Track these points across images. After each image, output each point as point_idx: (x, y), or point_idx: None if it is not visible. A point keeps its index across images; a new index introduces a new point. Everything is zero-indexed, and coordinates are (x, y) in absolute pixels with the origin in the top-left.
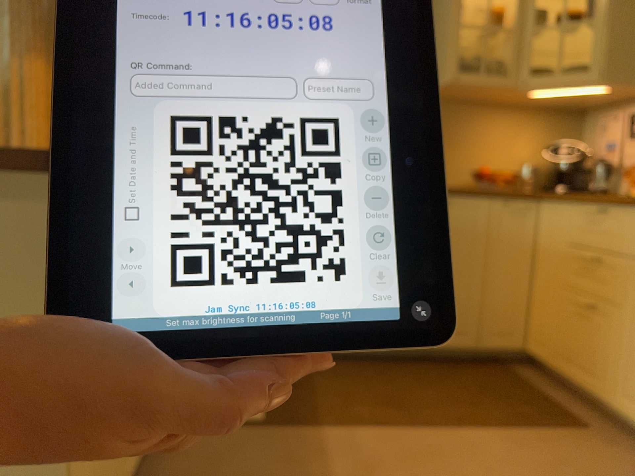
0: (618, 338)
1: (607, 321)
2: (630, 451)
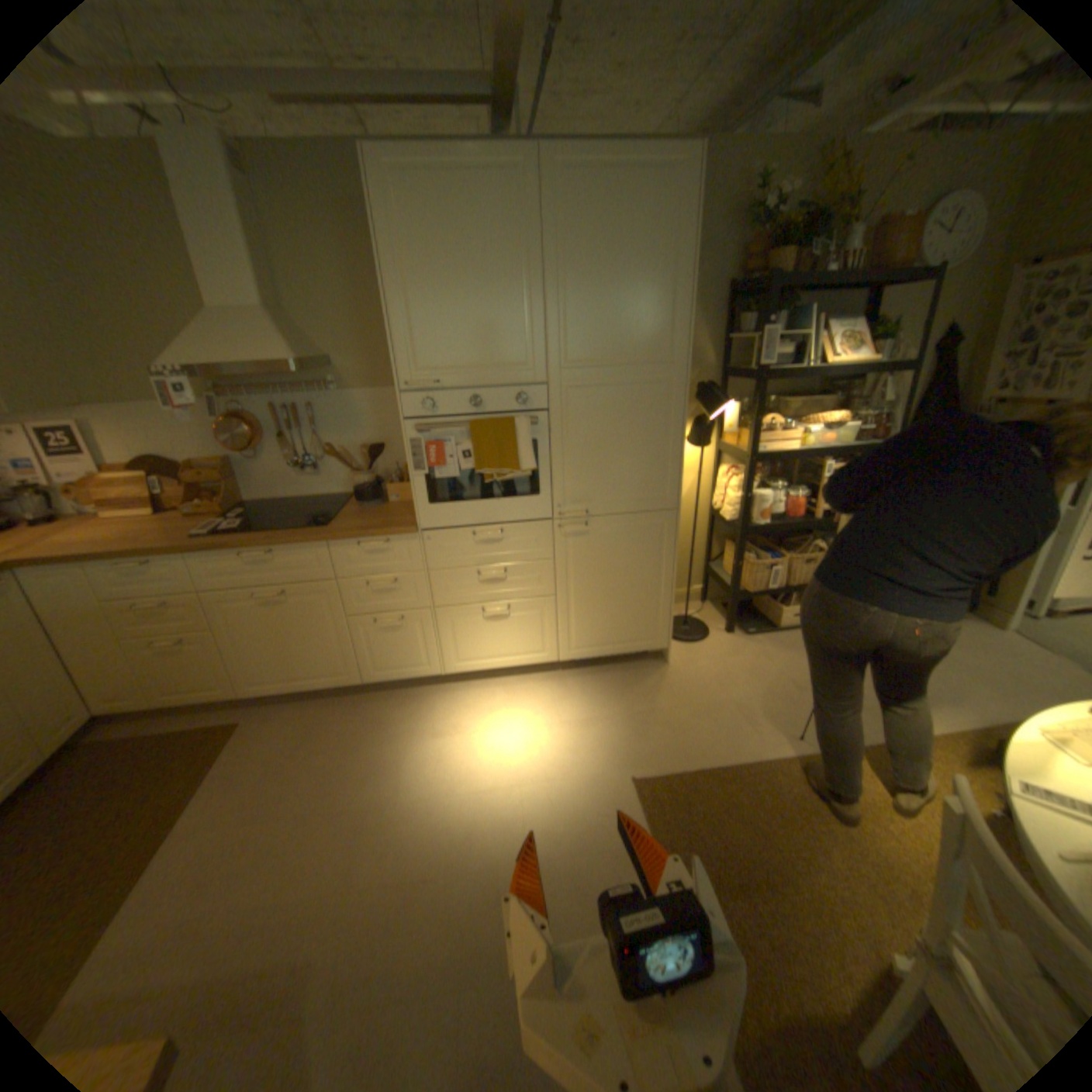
0: (215, 653)
1: (196, 646)
2: (270, 714)
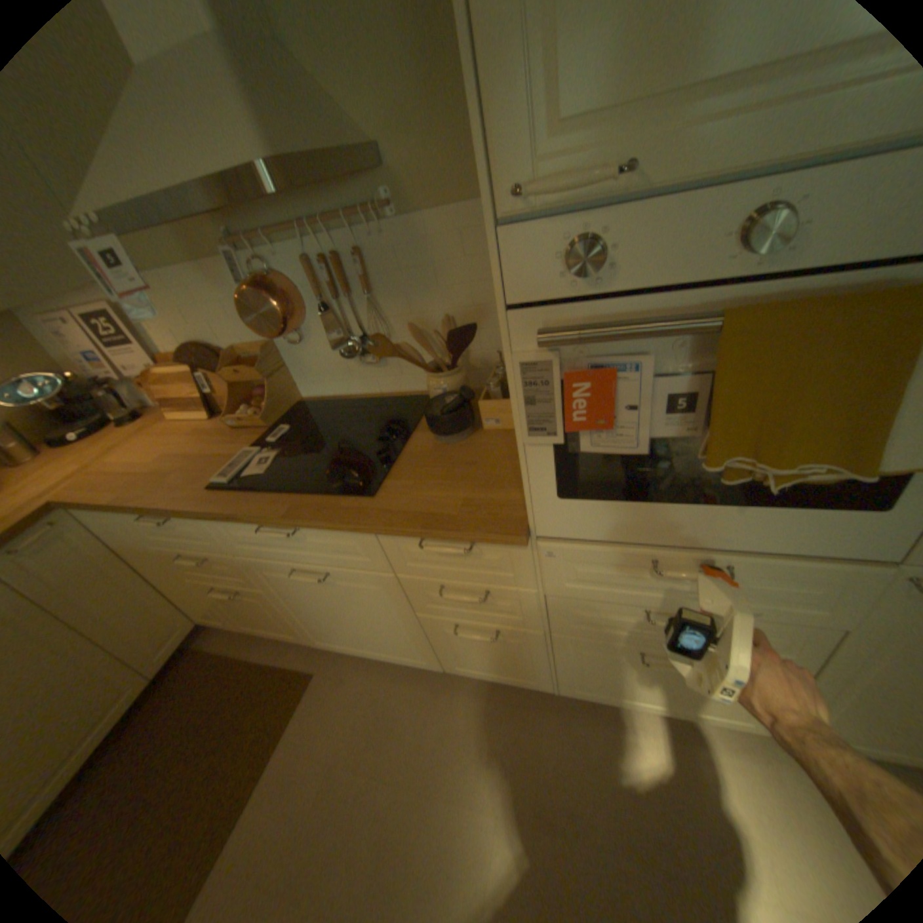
0: (275, 610)
1: (255, 600)
2: (346, 670)
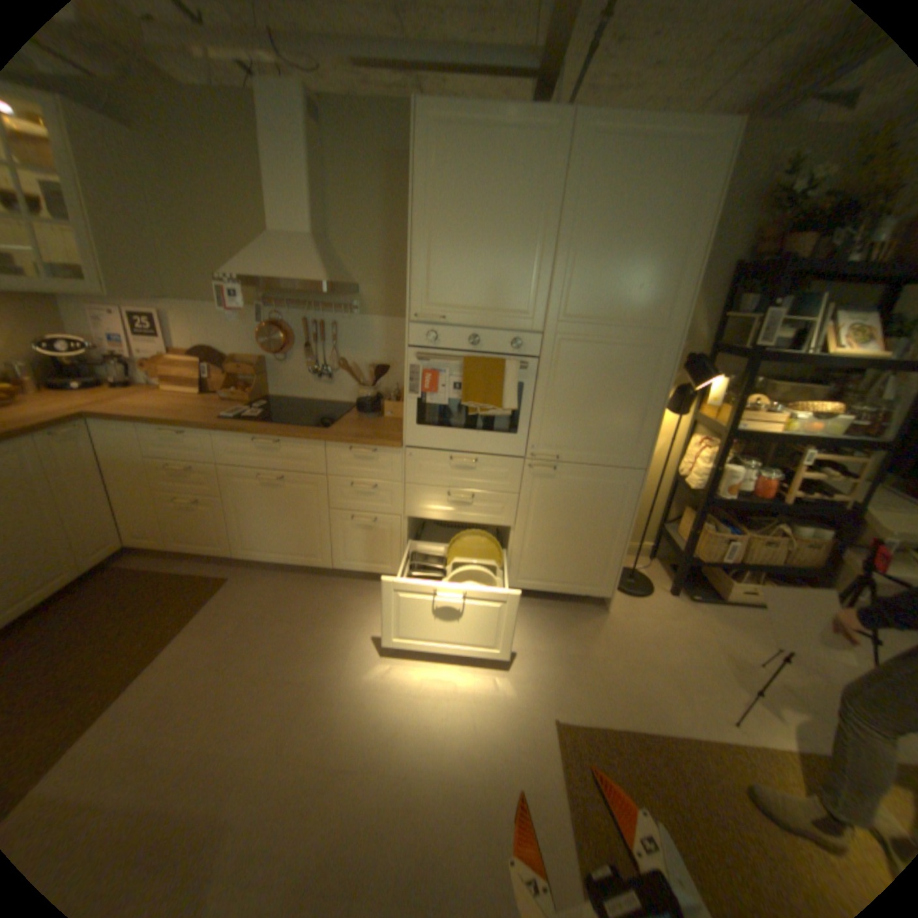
0: (221, 519)
1: (208, 510)
2: (255, 578)
